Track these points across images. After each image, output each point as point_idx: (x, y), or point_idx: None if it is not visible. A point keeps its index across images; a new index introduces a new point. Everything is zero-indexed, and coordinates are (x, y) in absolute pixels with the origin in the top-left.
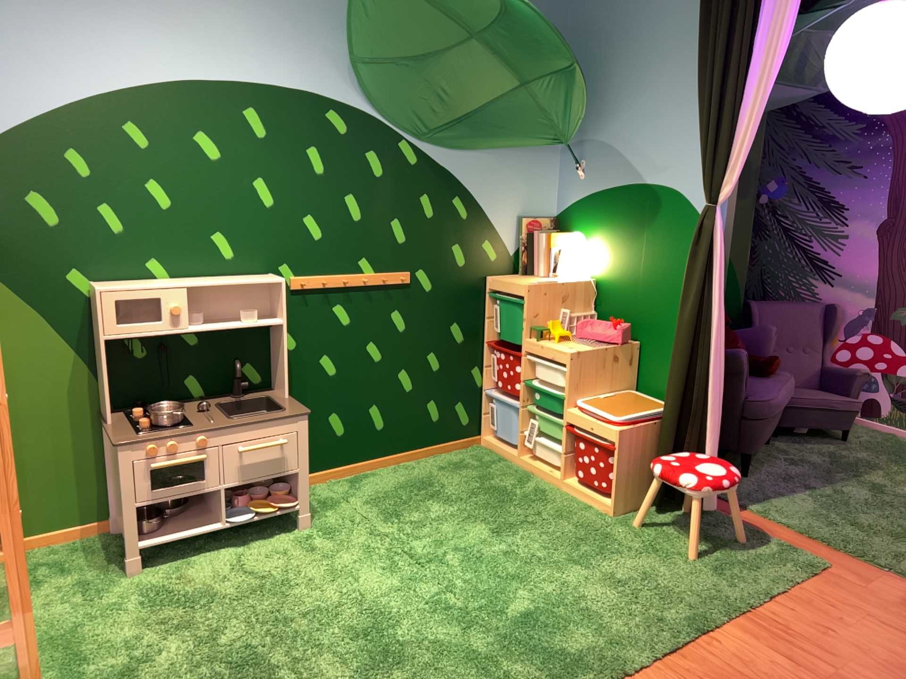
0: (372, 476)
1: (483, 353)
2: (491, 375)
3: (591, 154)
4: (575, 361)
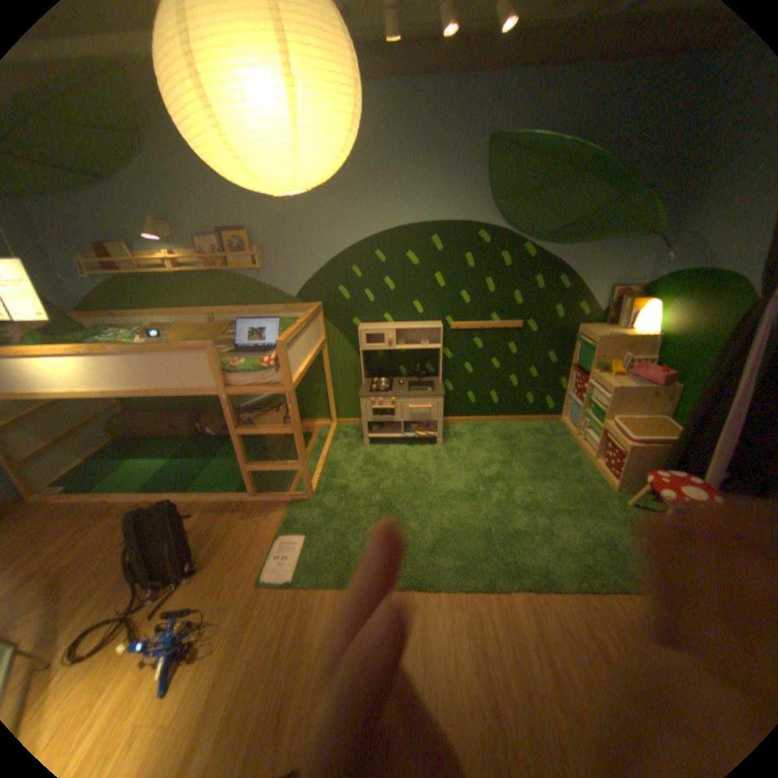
0: (486, 426)
1: (569, 371)
2: (570, 385)
3: (682, 241)
4: (616, 394)
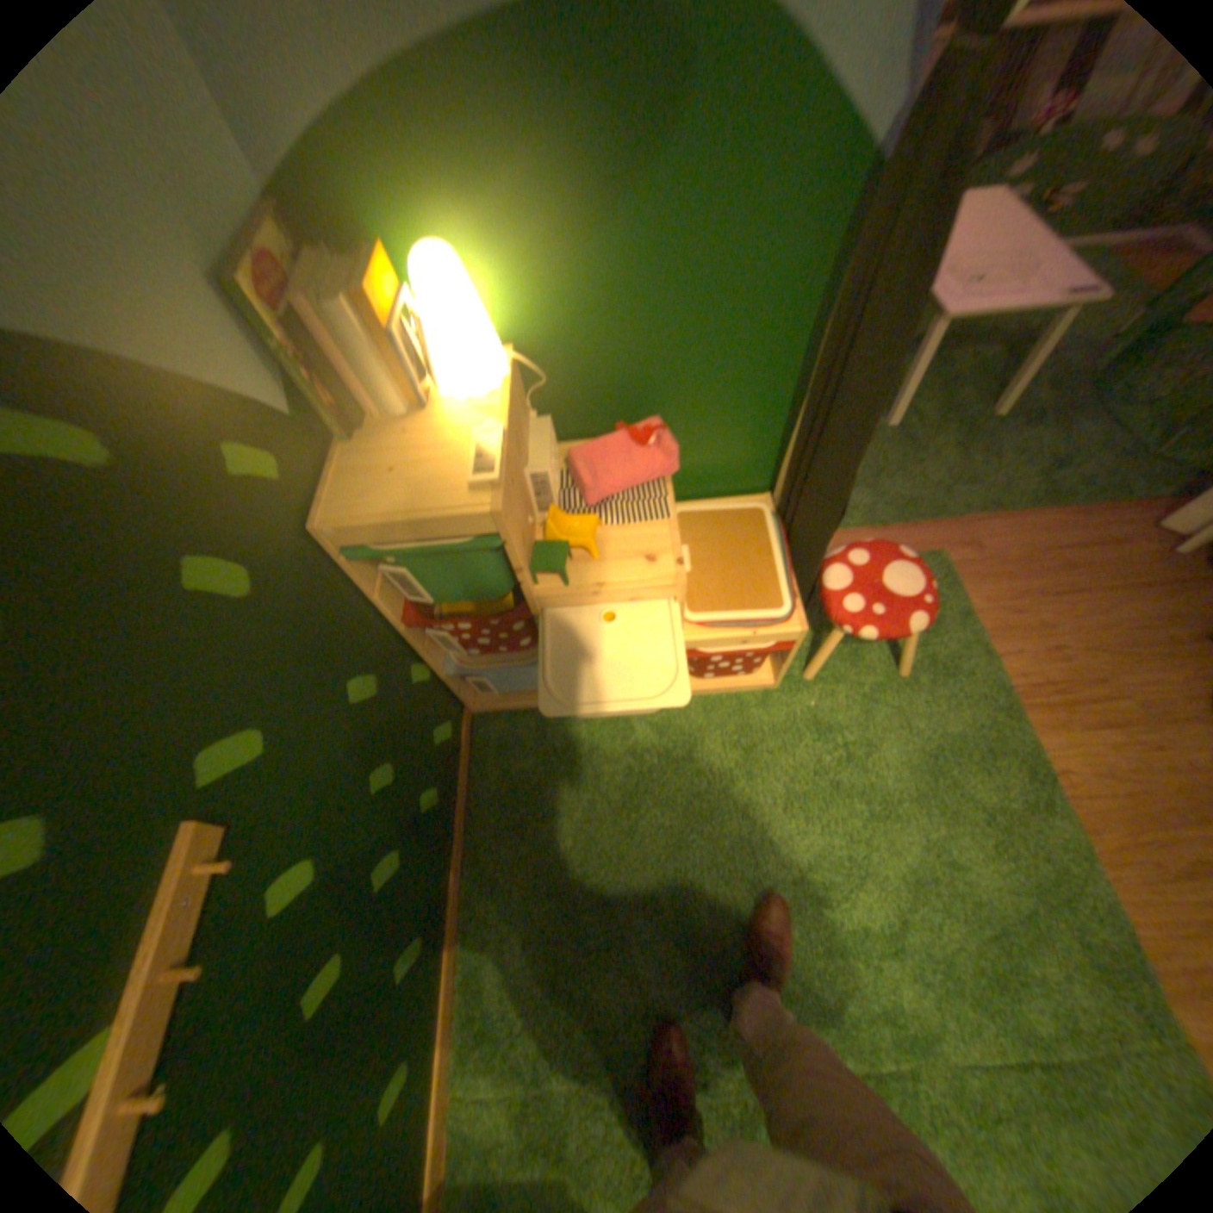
0: (477, 978)
1: (404, 640)
2: (447, 655)
3: None
4: (684, 582)
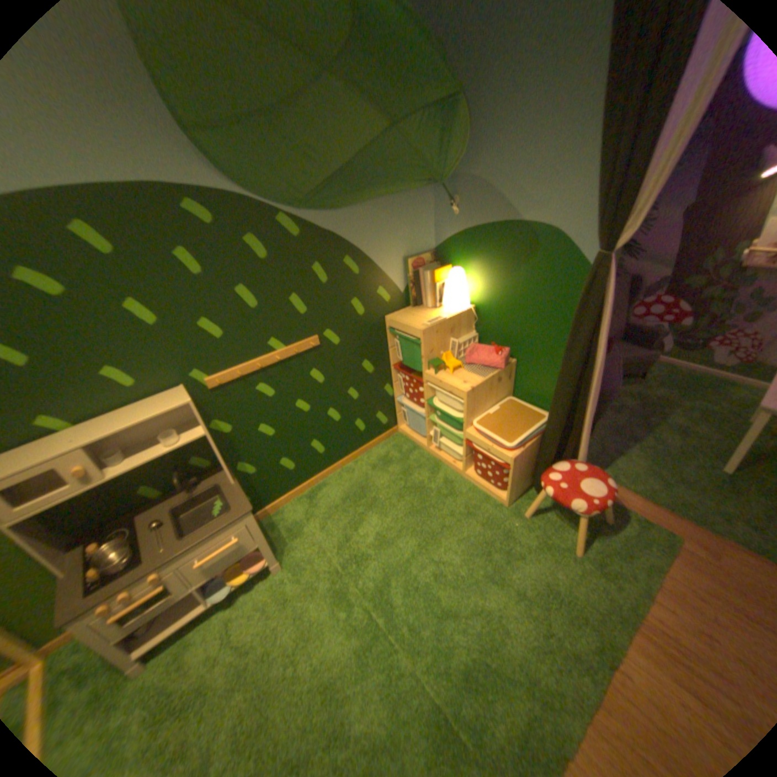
0: (324, 487)
1: (390, 374)
2: (398, 390)
3: (463, 190)
4: (469, 397)
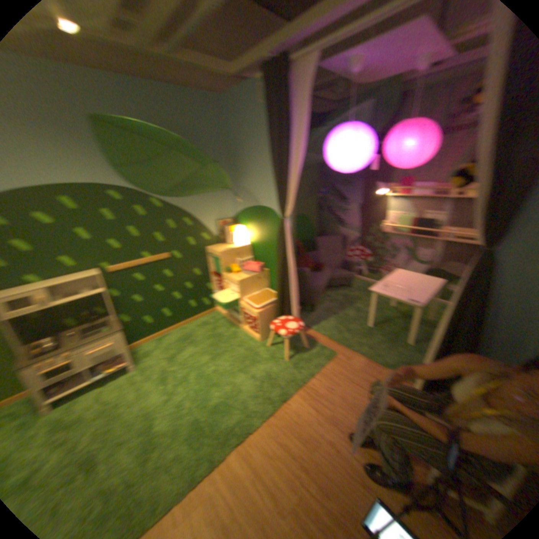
0: (167, 336)
1: (209, 277)
2: (213, 286)
3: (240, 192)
4: (239, 284)
